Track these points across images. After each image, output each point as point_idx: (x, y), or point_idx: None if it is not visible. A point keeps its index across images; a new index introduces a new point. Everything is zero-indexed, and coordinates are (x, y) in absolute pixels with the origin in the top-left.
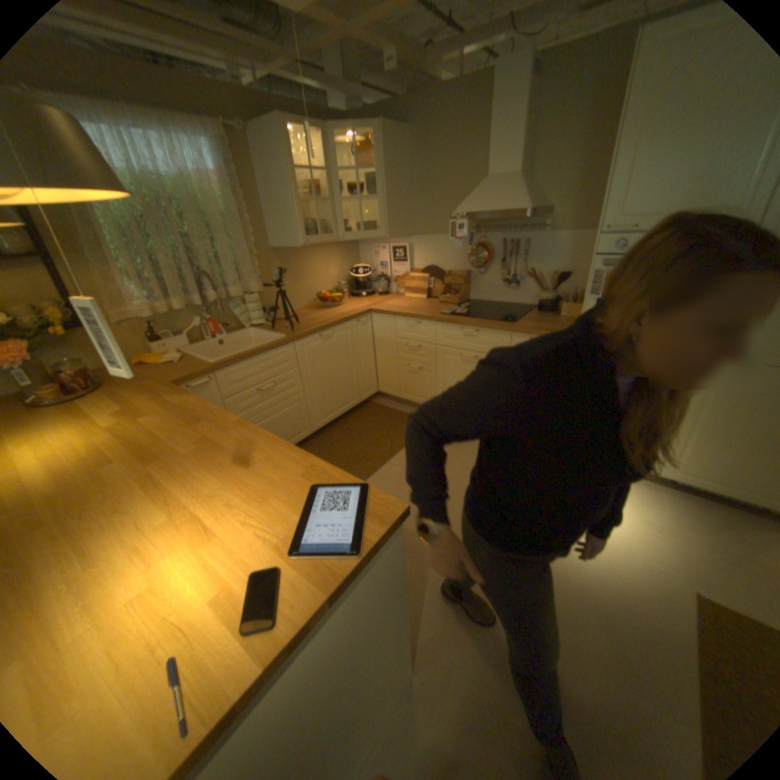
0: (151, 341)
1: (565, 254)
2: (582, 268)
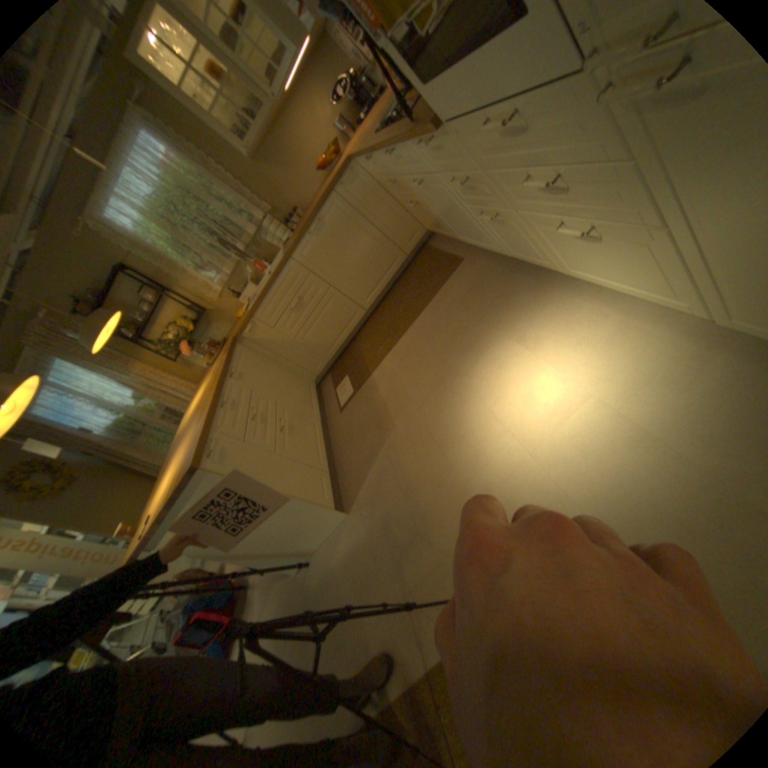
0: (241, 295)
1: None
2: None
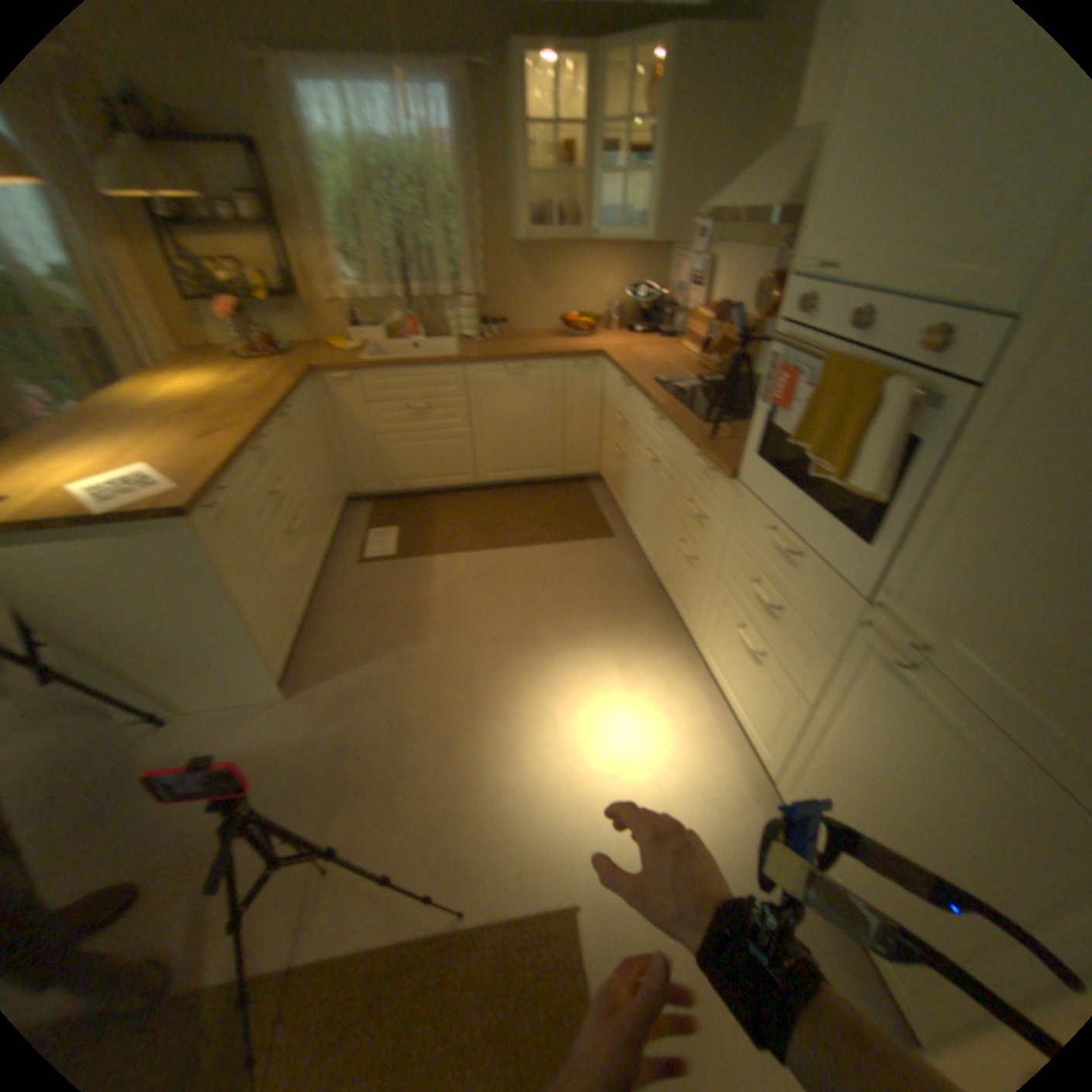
0: (358, 327)
1: None
2: None
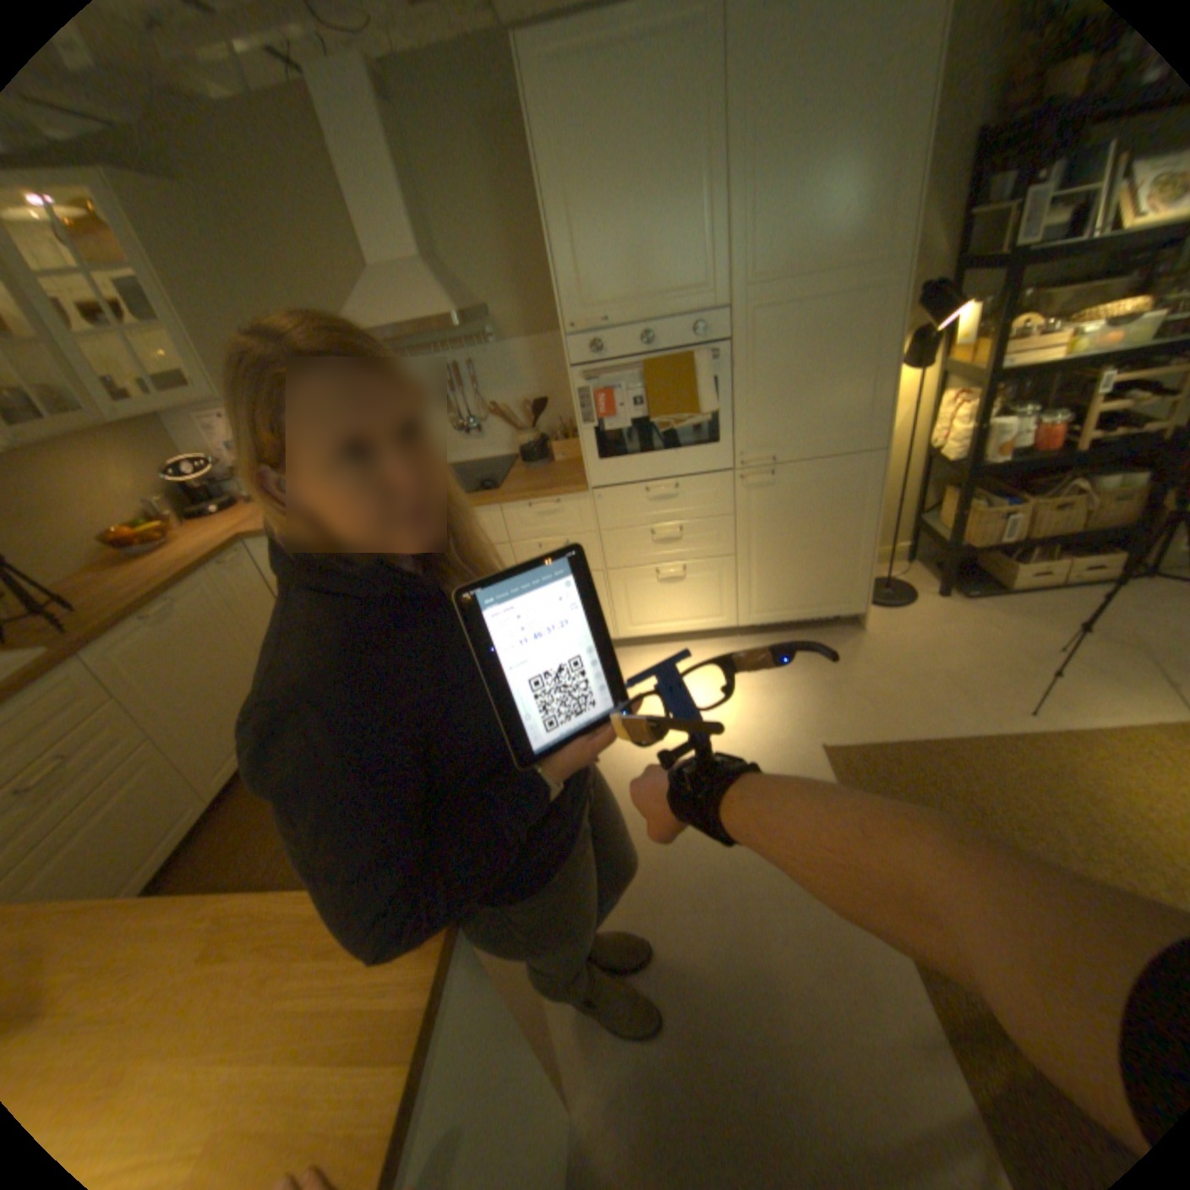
0: None
1: (528, 373)
2: (558, 389)
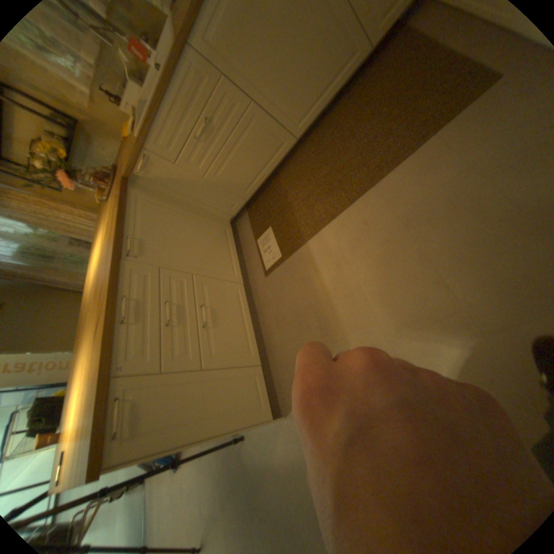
0: (121, 101)
1: None
2: None
